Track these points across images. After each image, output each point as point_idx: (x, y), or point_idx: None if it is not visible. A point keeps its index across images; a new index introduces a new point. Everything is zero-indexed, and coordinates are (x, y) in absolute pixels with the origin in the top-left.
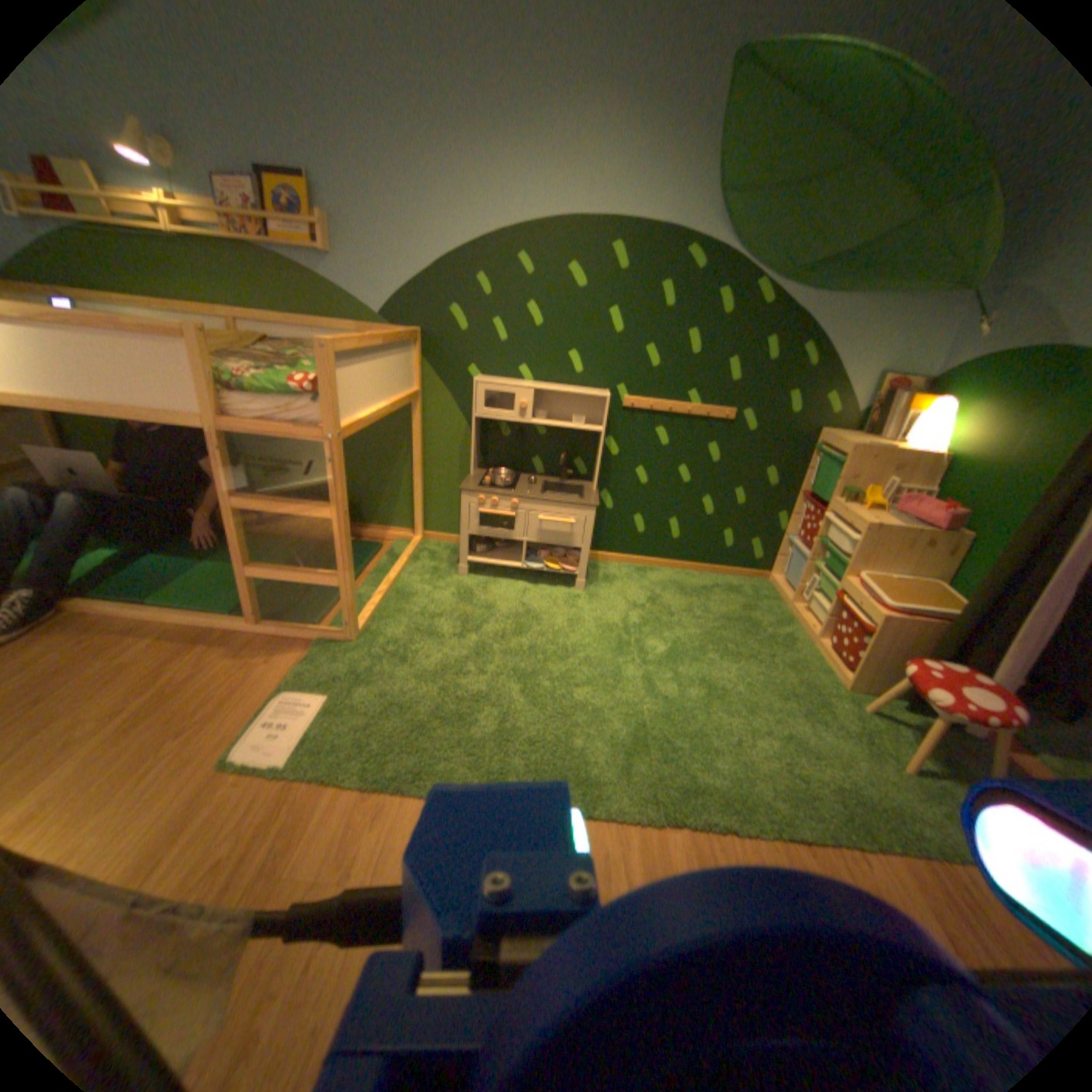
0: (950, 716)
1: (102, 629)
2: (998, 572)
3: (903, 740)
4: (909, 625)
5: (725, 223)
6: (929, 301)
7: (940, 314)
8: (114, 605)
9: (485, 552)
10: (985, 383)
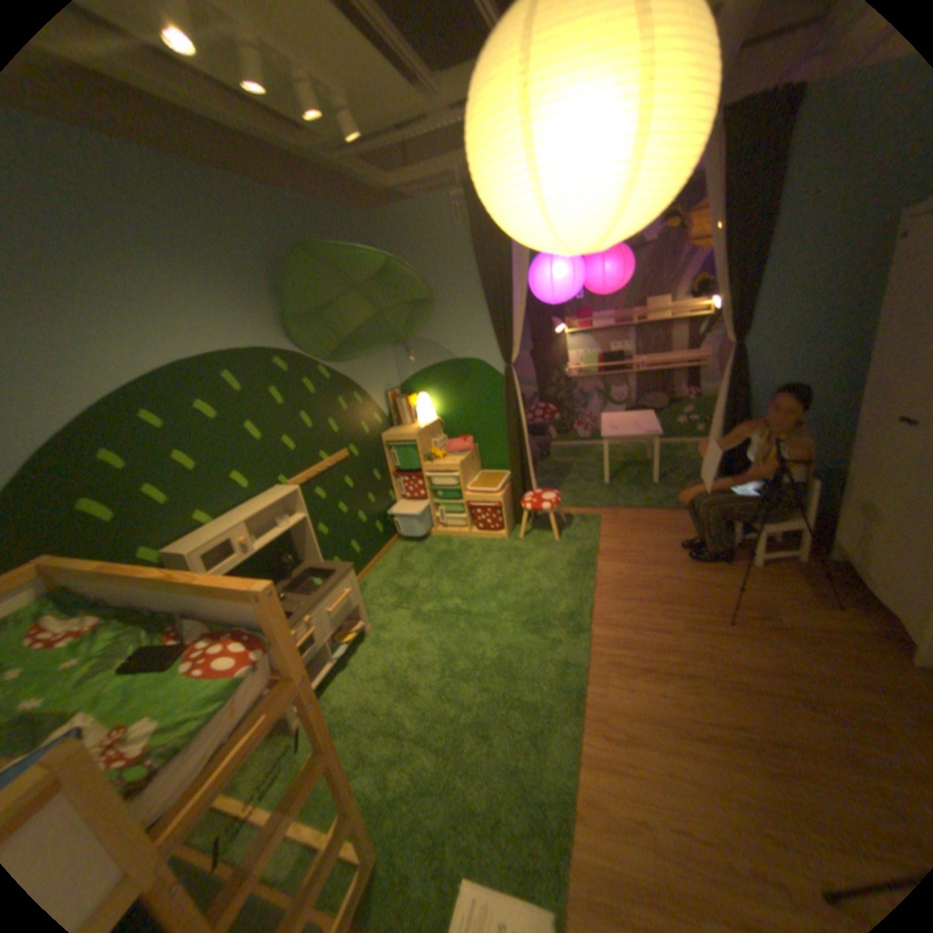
0: (553, 509)
1: None
2: (515, 451)
3: (540, 535)
4: (505, 493)
5: (284, 339)
6: (381, 353)
7: (387, 357)
8: None
9: None
10: (432, 382)
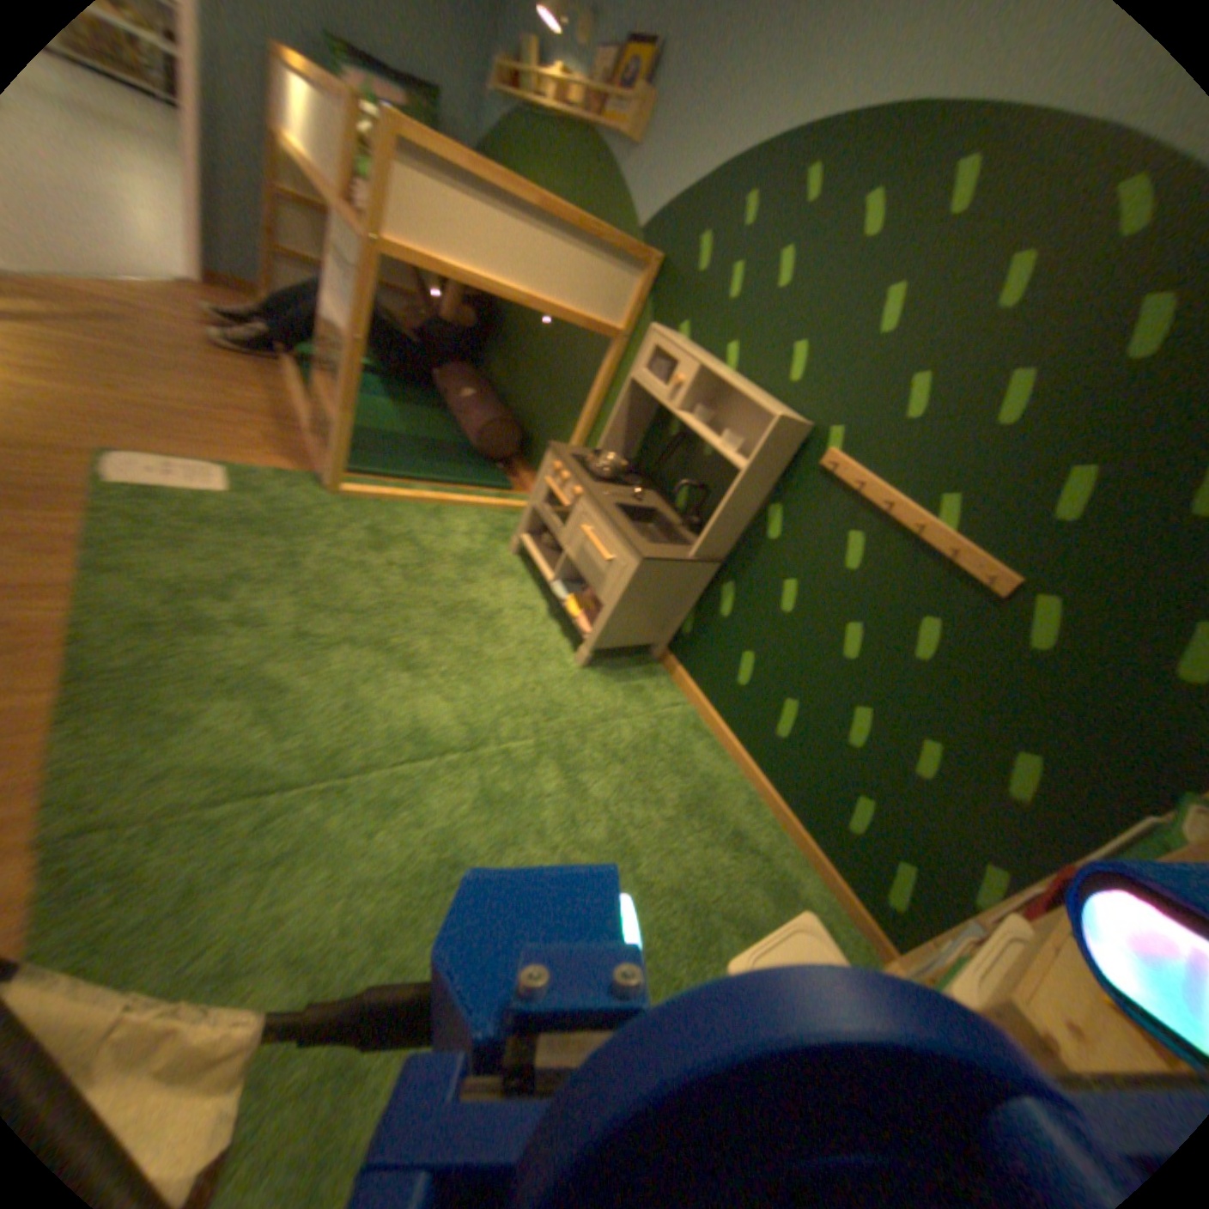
0: None
1: (272, 382)
2: None
3: None
4: None
5: None
6: None
7: None
8: (297, 376)
9: (550, 550)
10: None
